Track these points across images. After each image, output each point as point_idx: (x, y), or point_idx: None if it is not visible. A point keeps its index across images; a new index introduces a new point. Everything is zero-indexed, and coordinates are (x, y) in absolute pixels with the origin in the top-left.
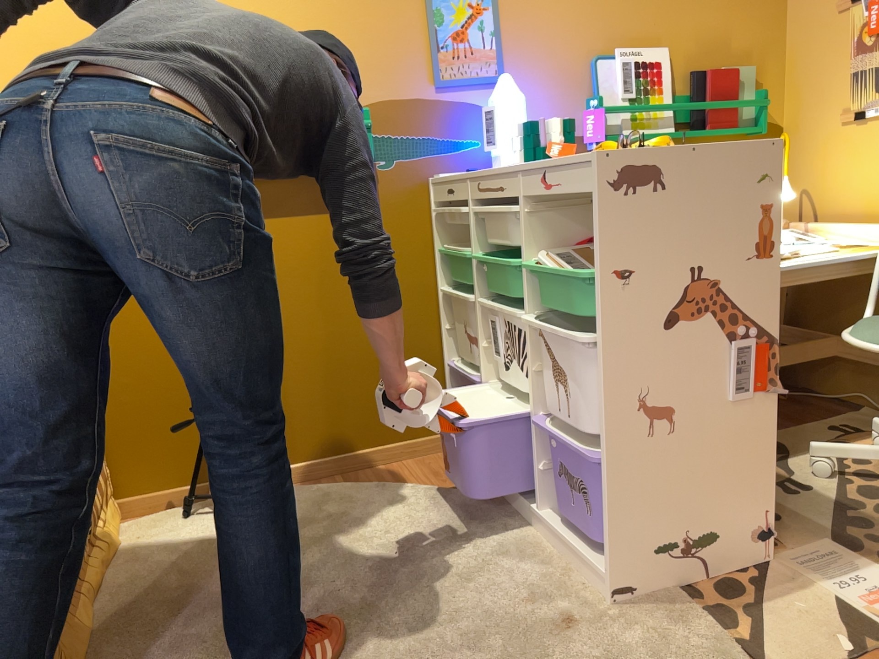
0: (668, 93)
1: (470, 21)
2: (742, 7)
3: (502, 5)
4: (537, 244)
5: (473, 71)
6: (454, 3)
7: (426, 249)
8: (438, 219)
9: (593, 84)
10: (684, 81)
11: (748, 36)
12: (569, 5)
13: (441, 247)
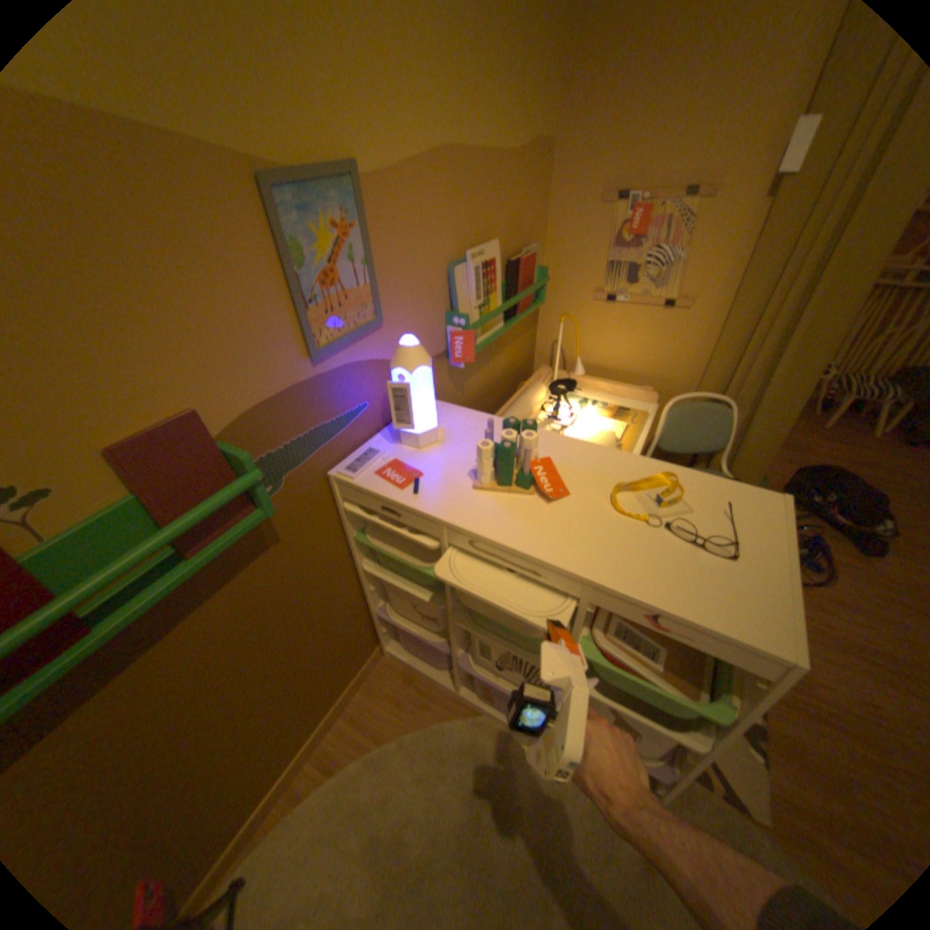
0: (500, 287)
1: (338, 247)
2: (533, 181)
3: (368, 211)
4: (584, 620)
5: (351, 321)
6: (313, 223)
7: (337, 539)
8: (348, 510)
9: (450, 294)
10: (502, 267)
11: (534, 211)
12: (429, 200)
13: (356, 533)
